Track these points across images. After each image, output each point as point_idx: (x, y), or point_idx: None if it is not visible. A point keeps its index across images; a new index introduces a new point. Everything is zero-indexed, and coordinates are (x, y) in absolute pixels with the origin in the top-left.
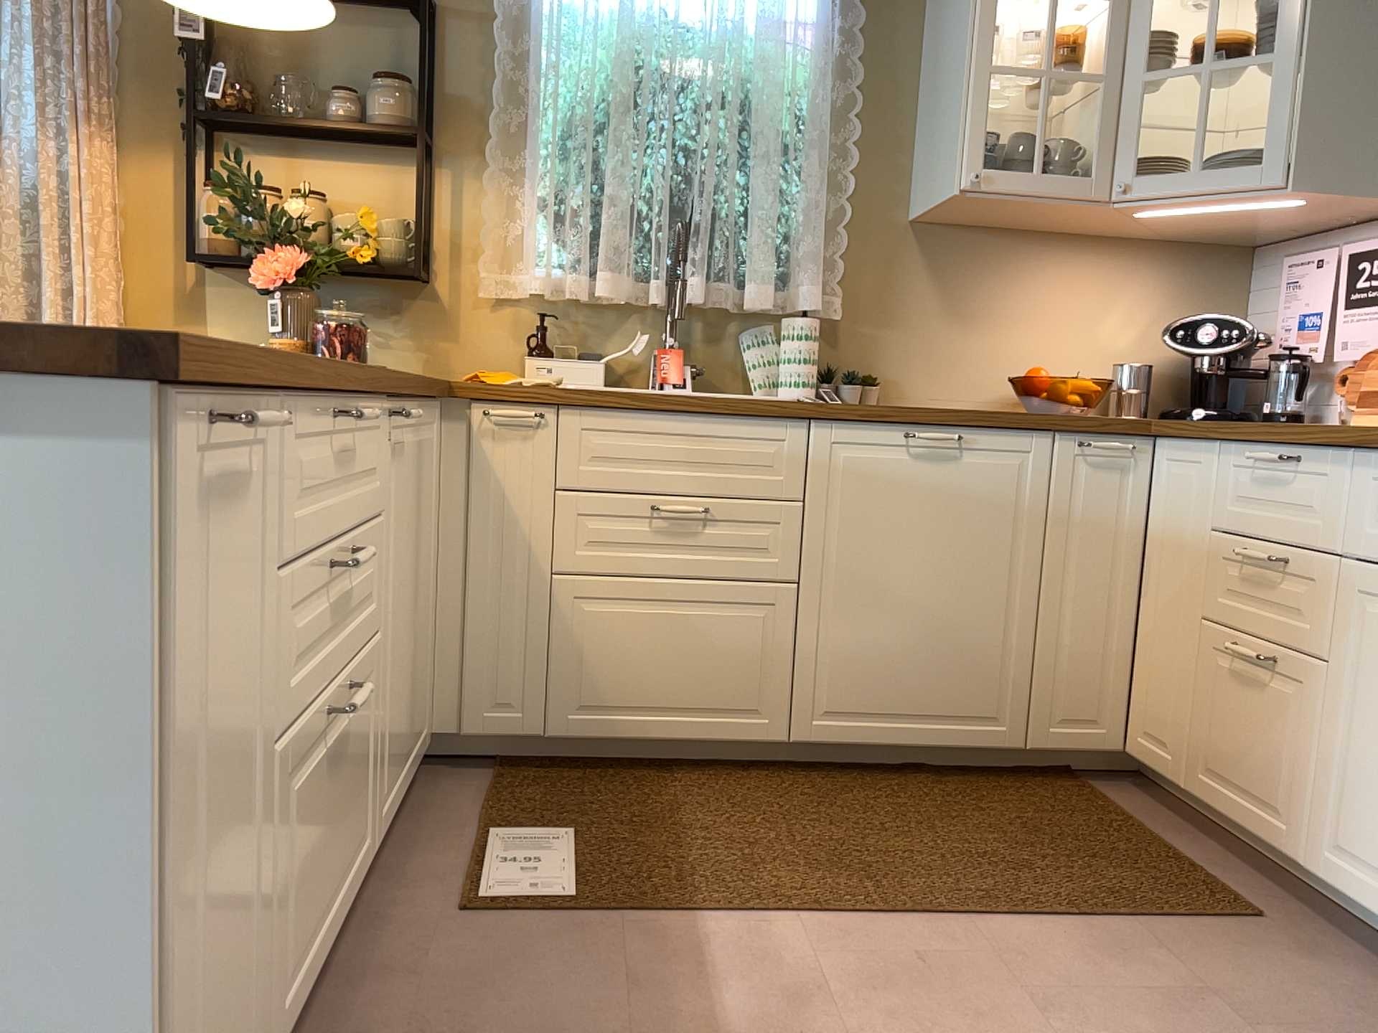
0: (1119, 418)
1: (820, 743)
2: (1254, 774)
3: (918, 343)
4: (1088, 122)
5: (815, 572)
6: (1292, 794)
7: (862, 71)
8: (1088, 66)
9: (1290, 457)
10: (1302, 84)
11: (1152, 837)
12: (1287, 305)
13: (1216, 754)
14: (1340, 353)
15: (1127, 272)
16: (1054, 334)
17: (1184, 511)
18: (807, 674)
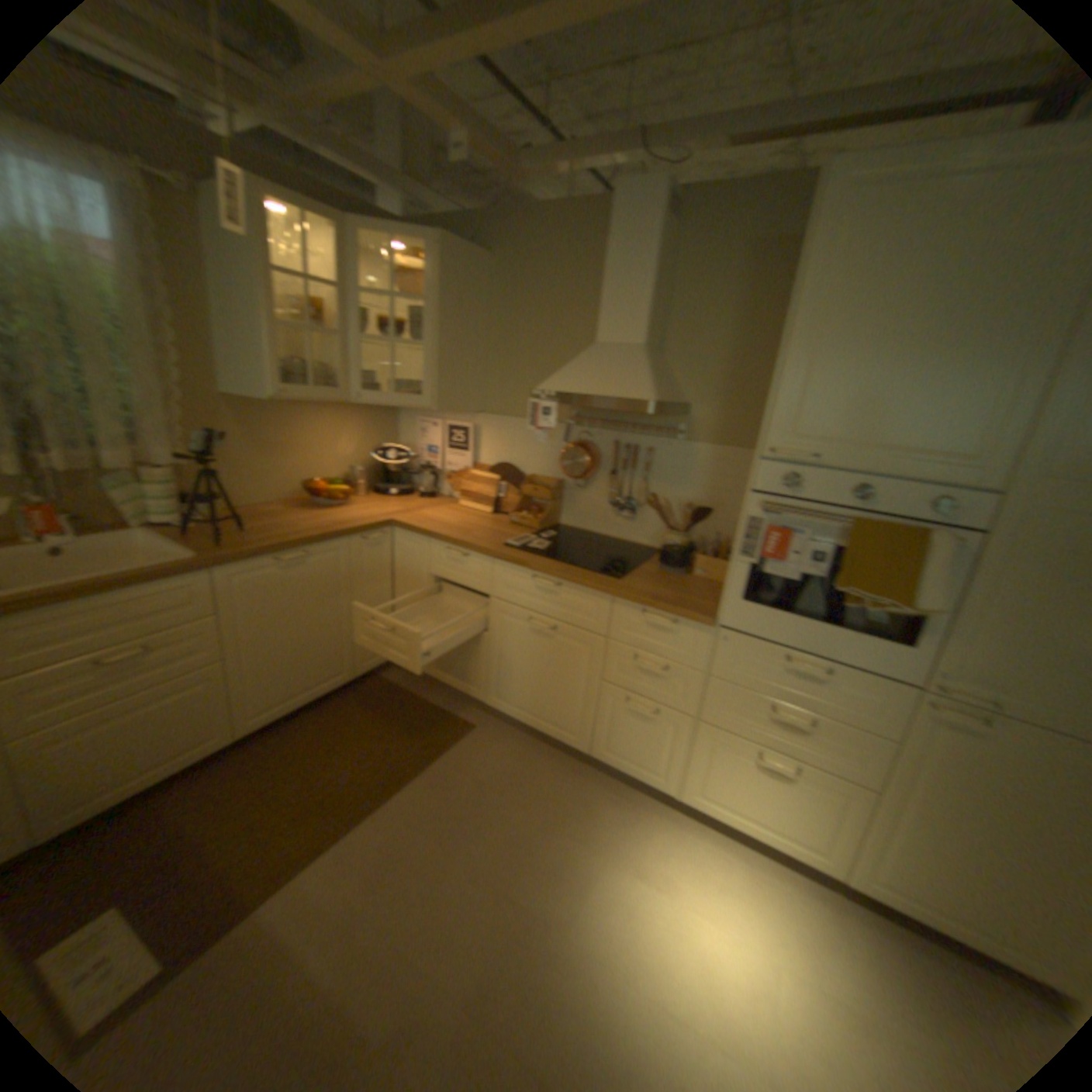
0: (370, 518)
1: (250, 733)
2: (457, 670)
3: (234, 469)
4: (323, 349)
5: (228, 652)
6: (475, 678)
7: (157, 291)
8: (317, 315)
9: (462, 552)
10: (432, 360)
11: (418, 700)
12: (417, 439)
13: (439, 662)
14: (444, 467)
15: (343, 418)
16: (312, 454)
17: (410, 563)
18: (235, 705)
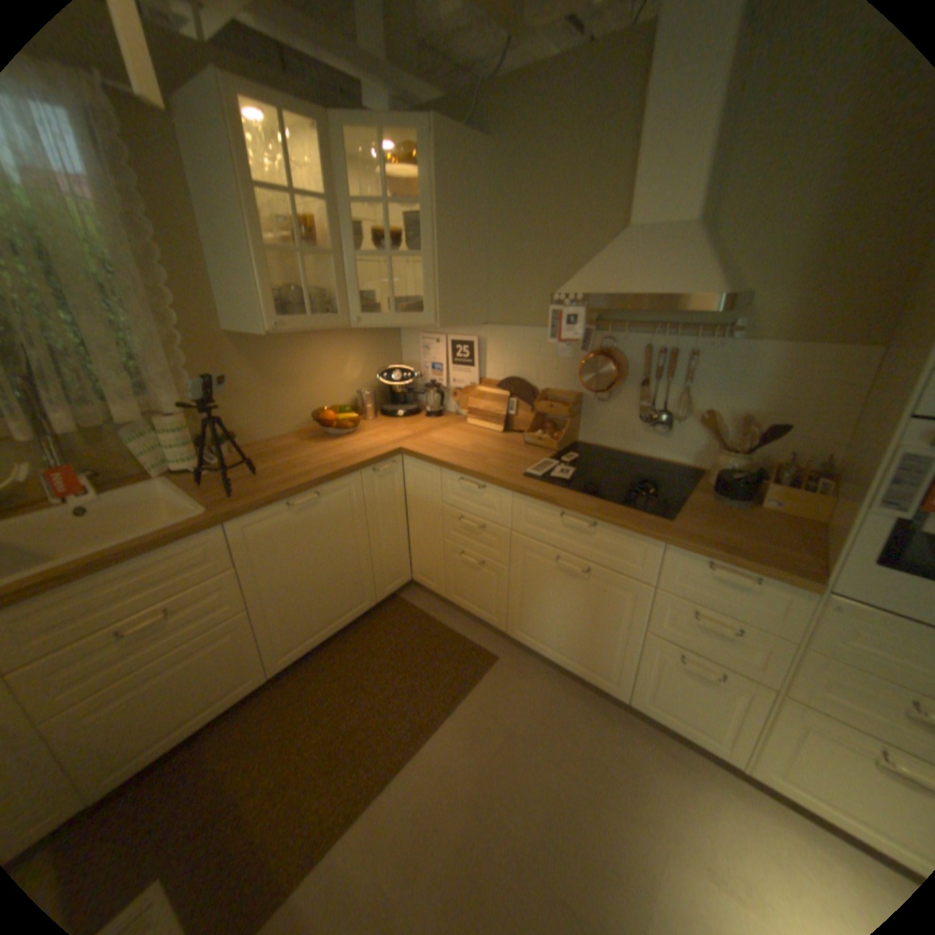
0: (383, 447)
1: (285, 669)
2: (479, 599)
3: (250, 406)
4: (322, 273)
5: (254, 600)
6: (497, 609)
7: (148, 228)
8: (313, 235)
9: (479, 483)
10: (435, 272)
11: (441, 625)
12: (423, 357)
13: (459, 589)
14: (451, 384)
15: (349, 342)
16: (322, 382)
17: (424, 491)
18: (267, 647)
